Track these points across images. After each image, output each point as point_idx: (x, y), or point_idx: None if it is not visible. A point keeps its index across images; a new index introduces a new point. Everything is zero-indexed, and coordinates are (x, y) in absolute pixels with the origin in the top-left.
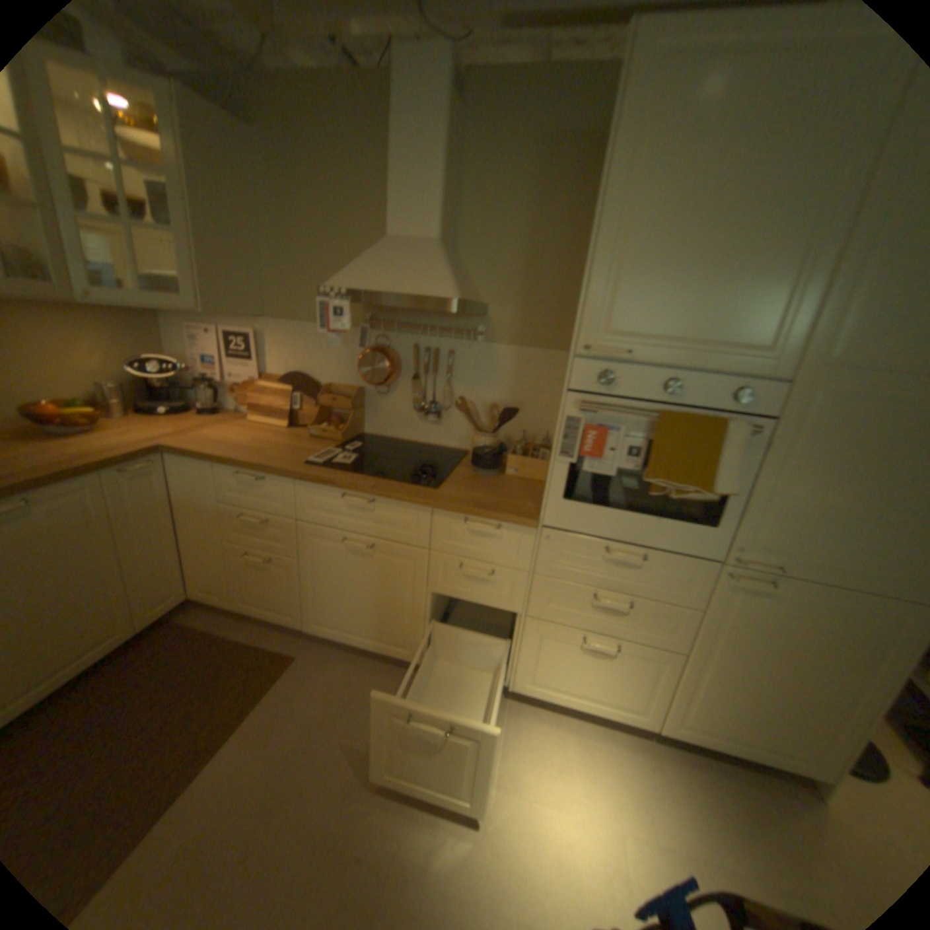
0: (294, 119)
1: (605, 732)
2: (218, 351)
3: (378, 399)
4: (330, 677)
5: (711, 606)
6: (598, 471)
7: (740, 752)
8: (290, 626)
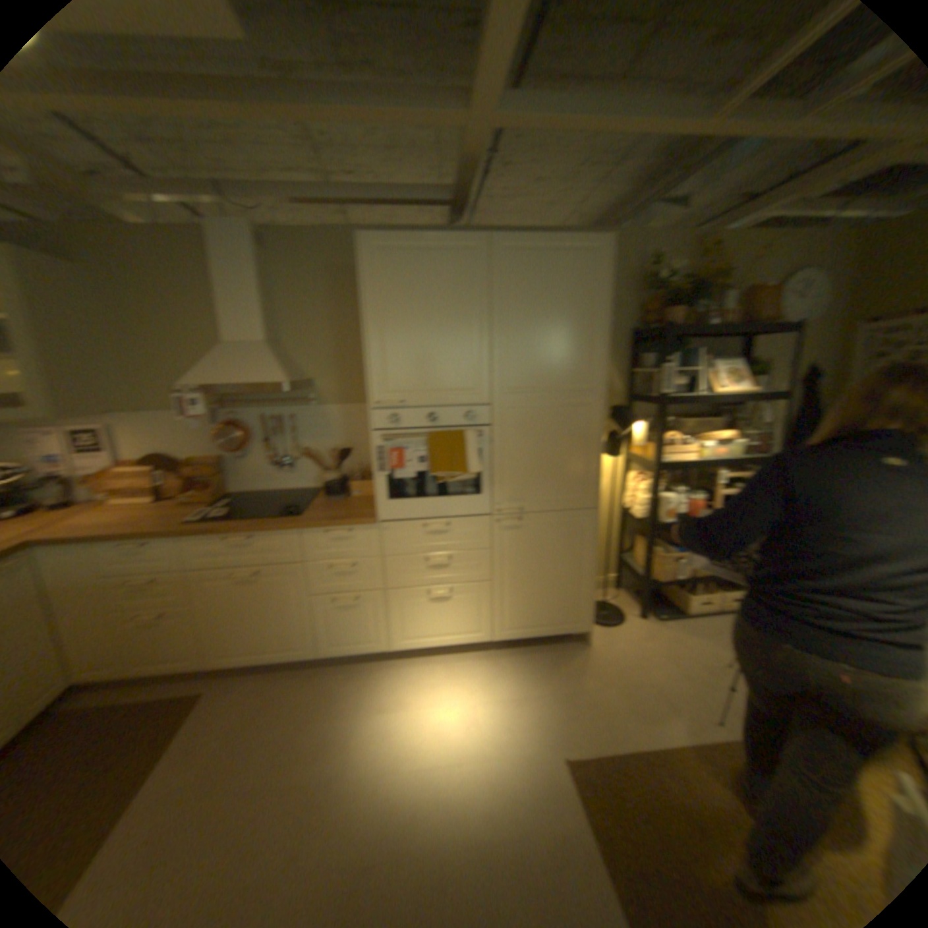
0: (124, 259)
1: (461, 656)
2: (69, 450)
3: (239, 463)
4: (242, 695)
5: (494, 544)
6: (406, 476)
7: (539, 633)
8: (194, 669)
